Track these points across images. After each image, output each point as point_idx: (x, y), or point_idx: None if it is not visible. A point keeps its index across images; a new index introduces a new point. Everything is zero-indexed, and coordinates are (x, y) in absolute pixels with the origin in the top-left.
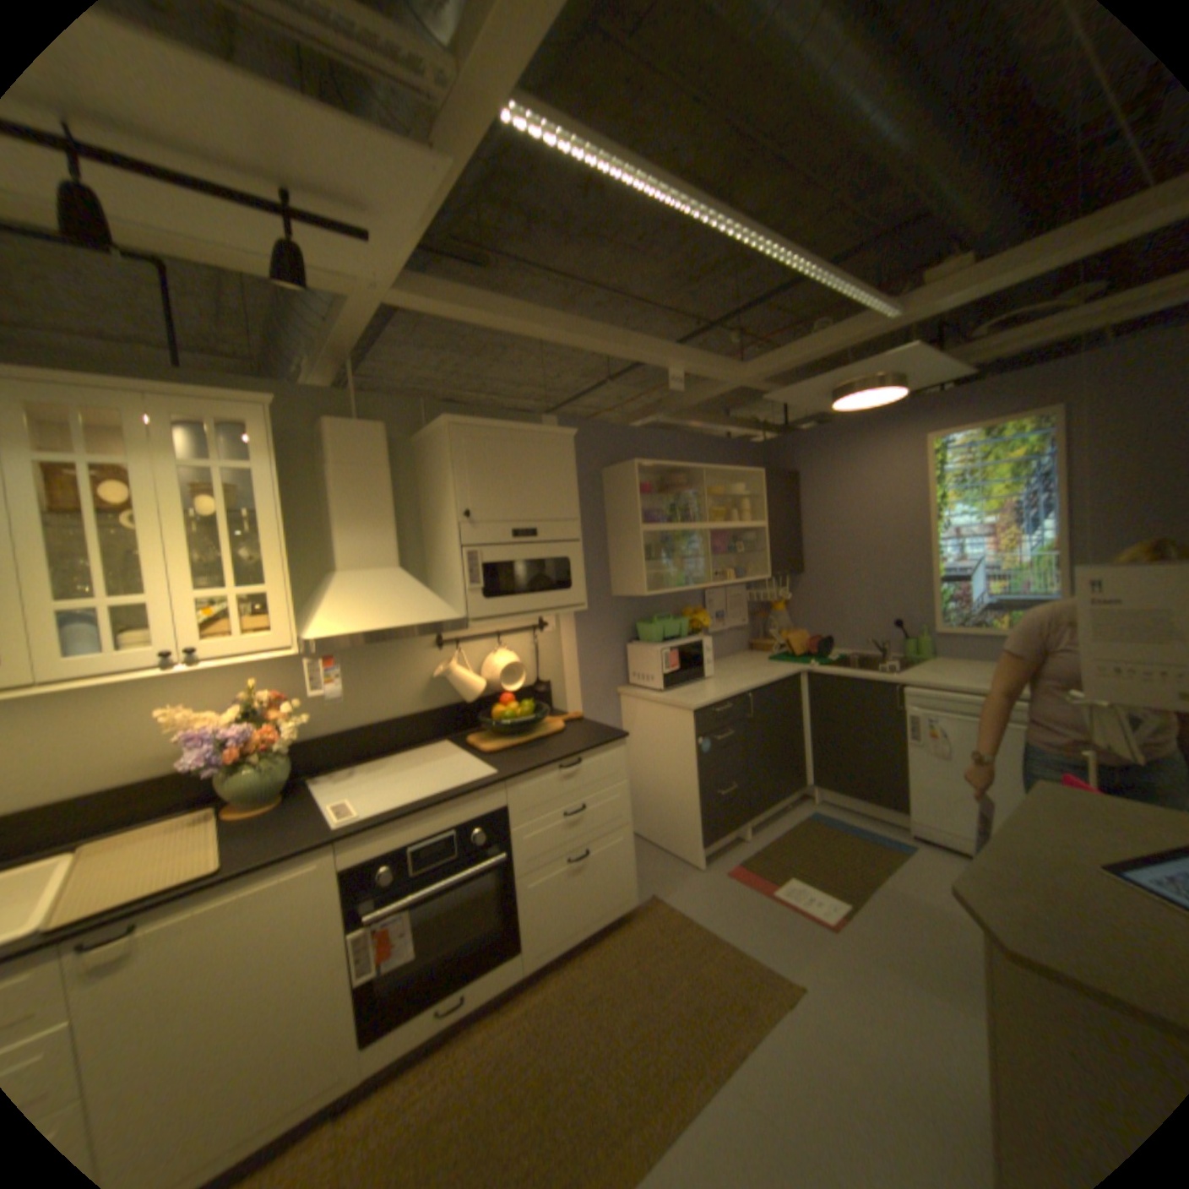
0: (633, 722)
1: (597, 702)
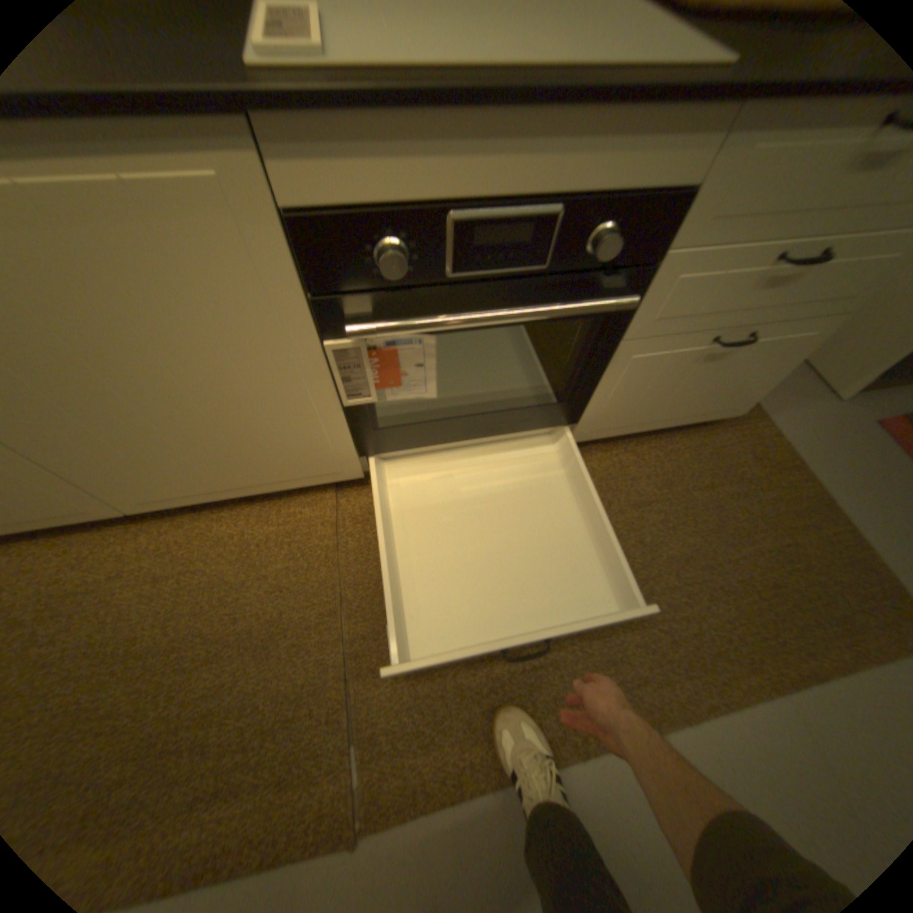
0: None
1: None
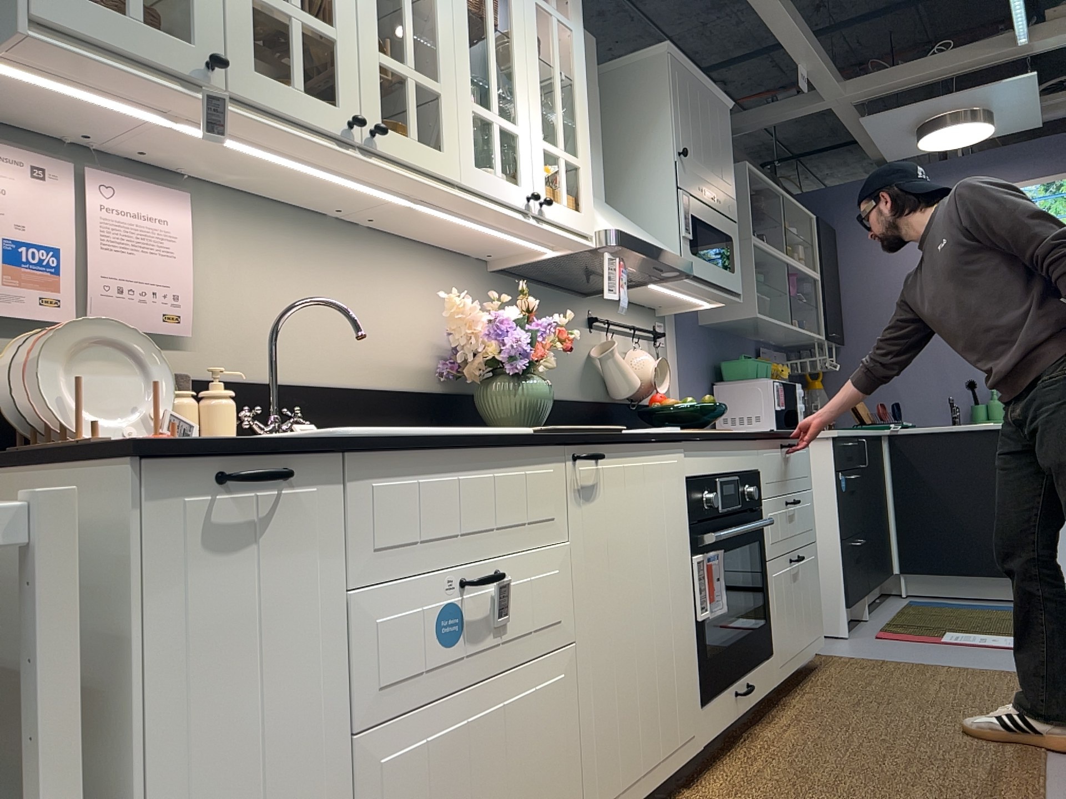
0: None
1: None
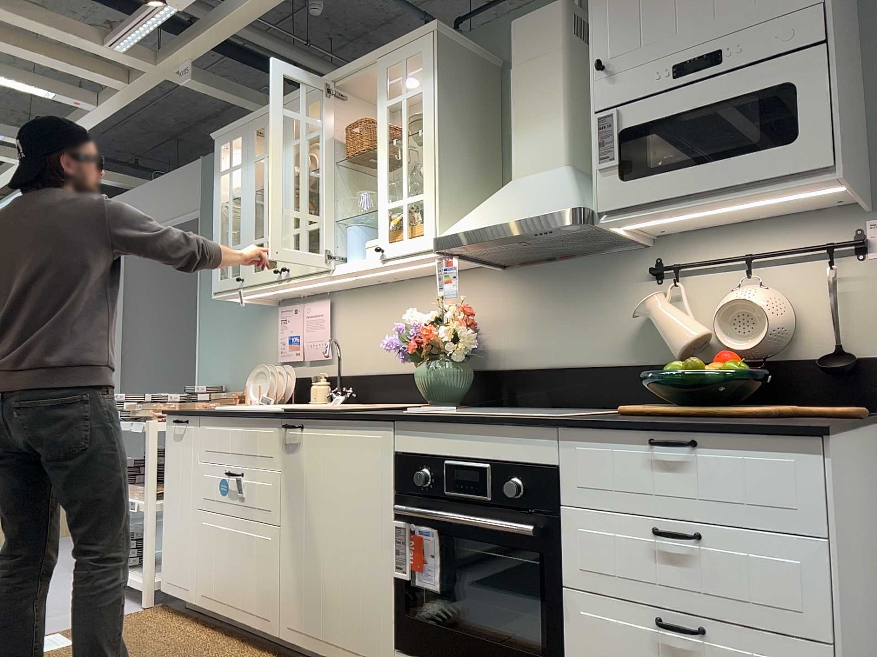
0: None
1: None
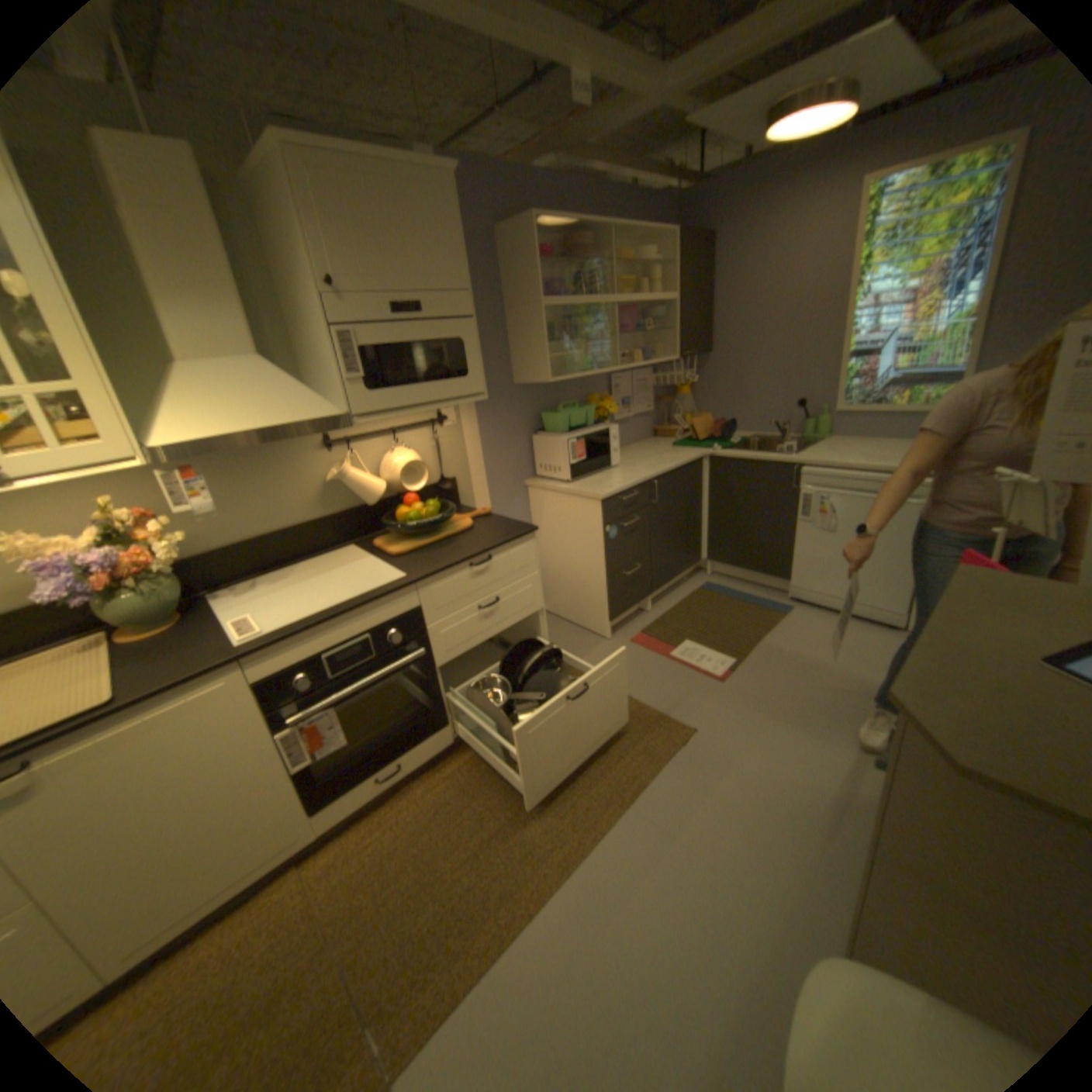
0: (542, 514)
1: (505, 496)
